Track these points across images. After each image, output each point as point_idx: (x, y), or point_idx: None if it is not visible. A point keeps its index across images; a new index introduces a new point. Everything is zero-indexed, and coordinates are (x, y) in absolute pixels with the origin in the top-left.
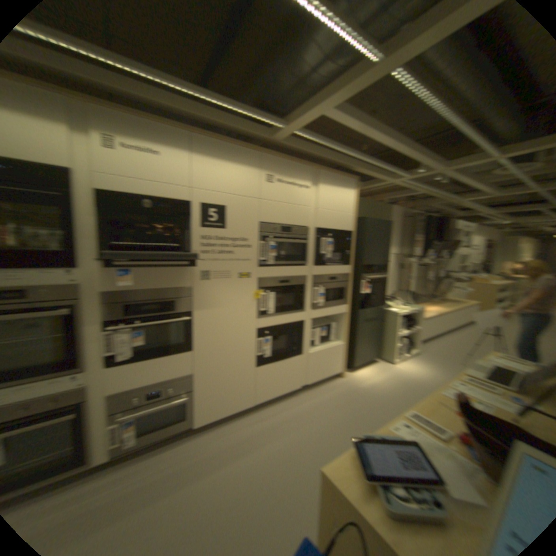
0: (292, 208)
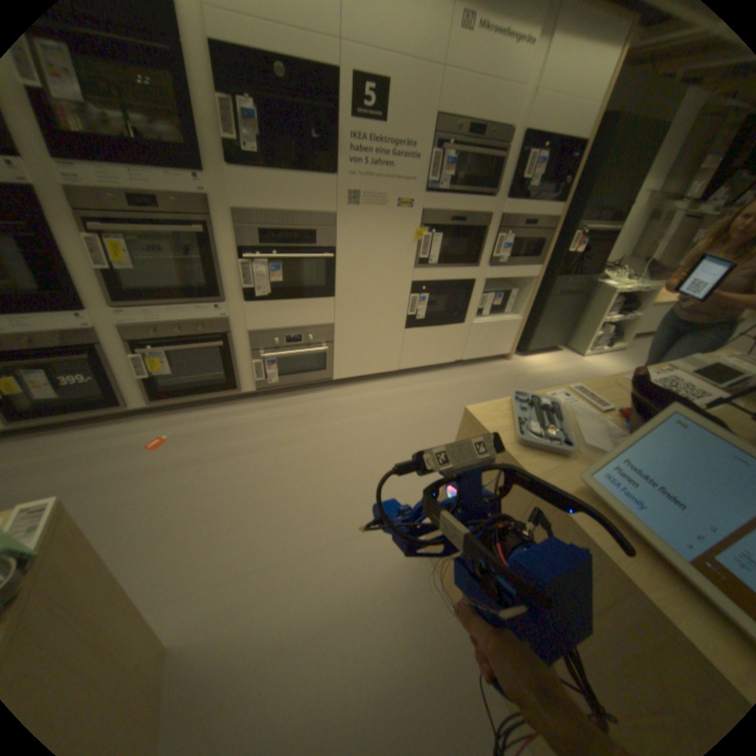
0: (499, 88)
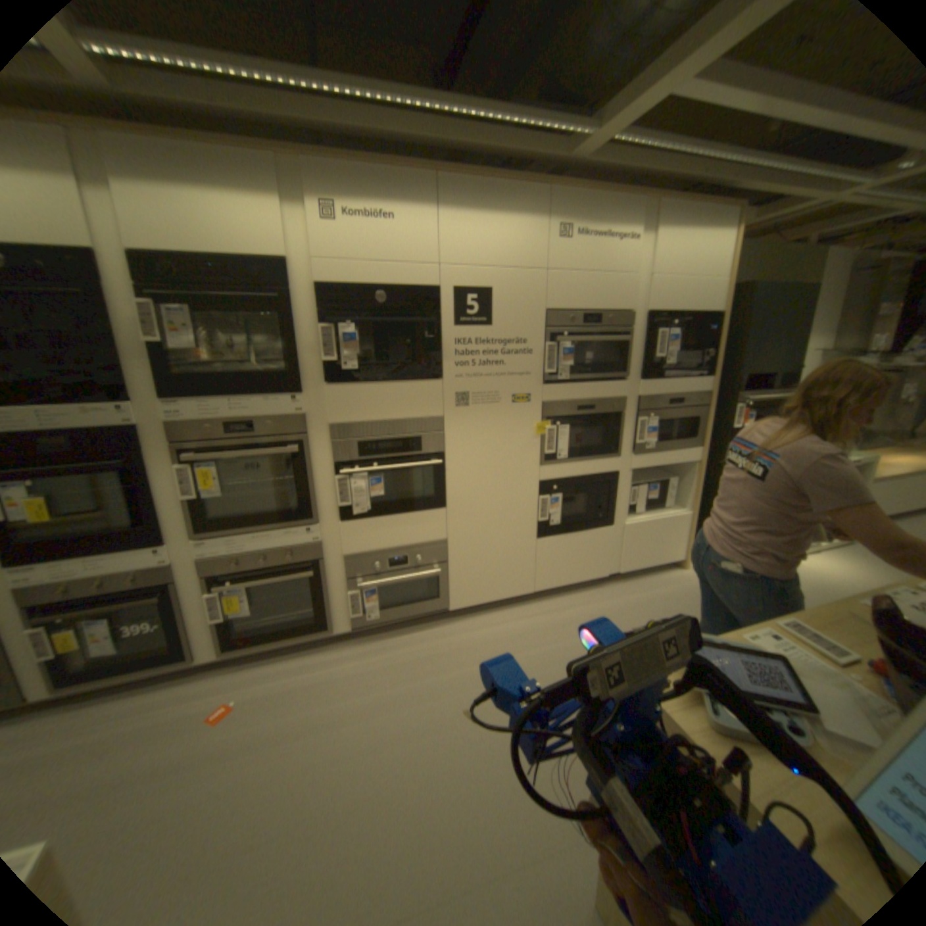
0: (610, 279)
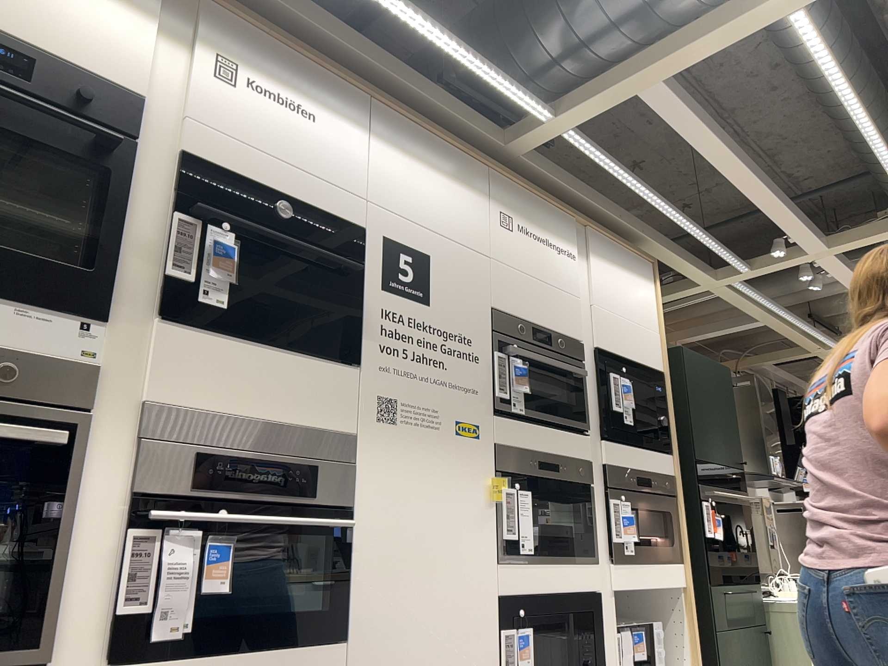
0: (548, 294)
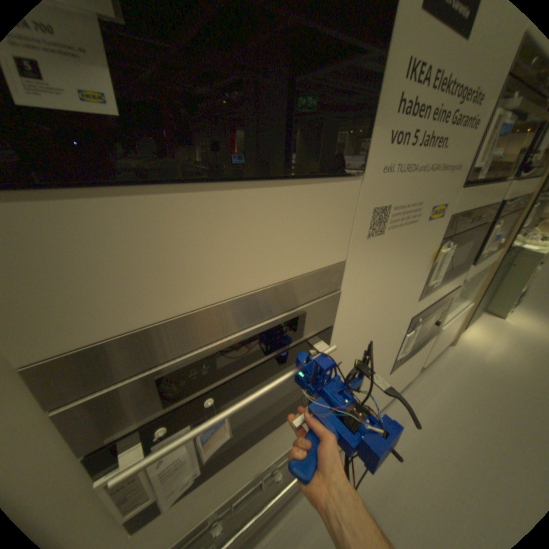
0: None
